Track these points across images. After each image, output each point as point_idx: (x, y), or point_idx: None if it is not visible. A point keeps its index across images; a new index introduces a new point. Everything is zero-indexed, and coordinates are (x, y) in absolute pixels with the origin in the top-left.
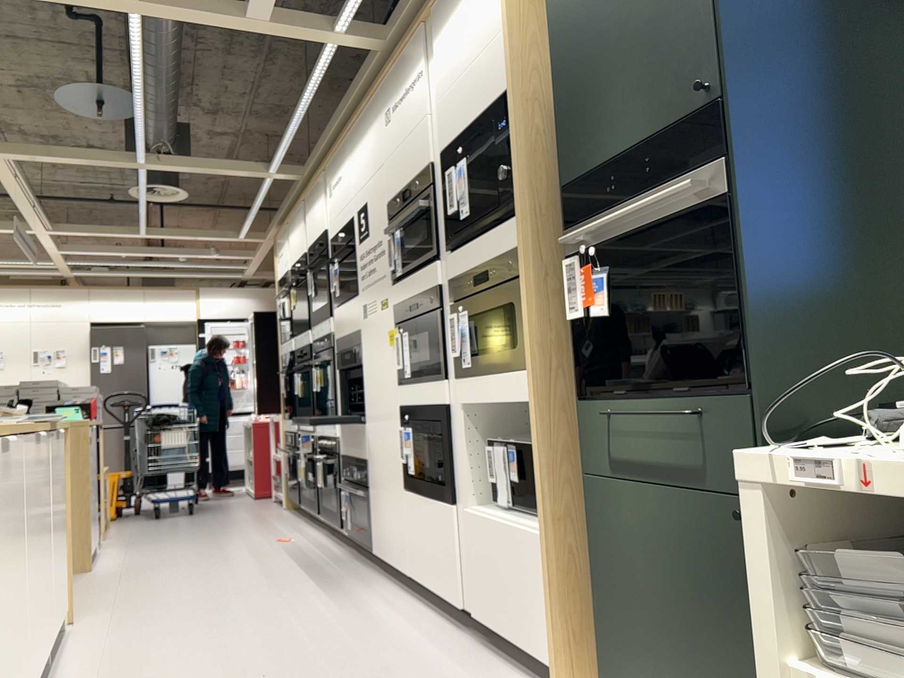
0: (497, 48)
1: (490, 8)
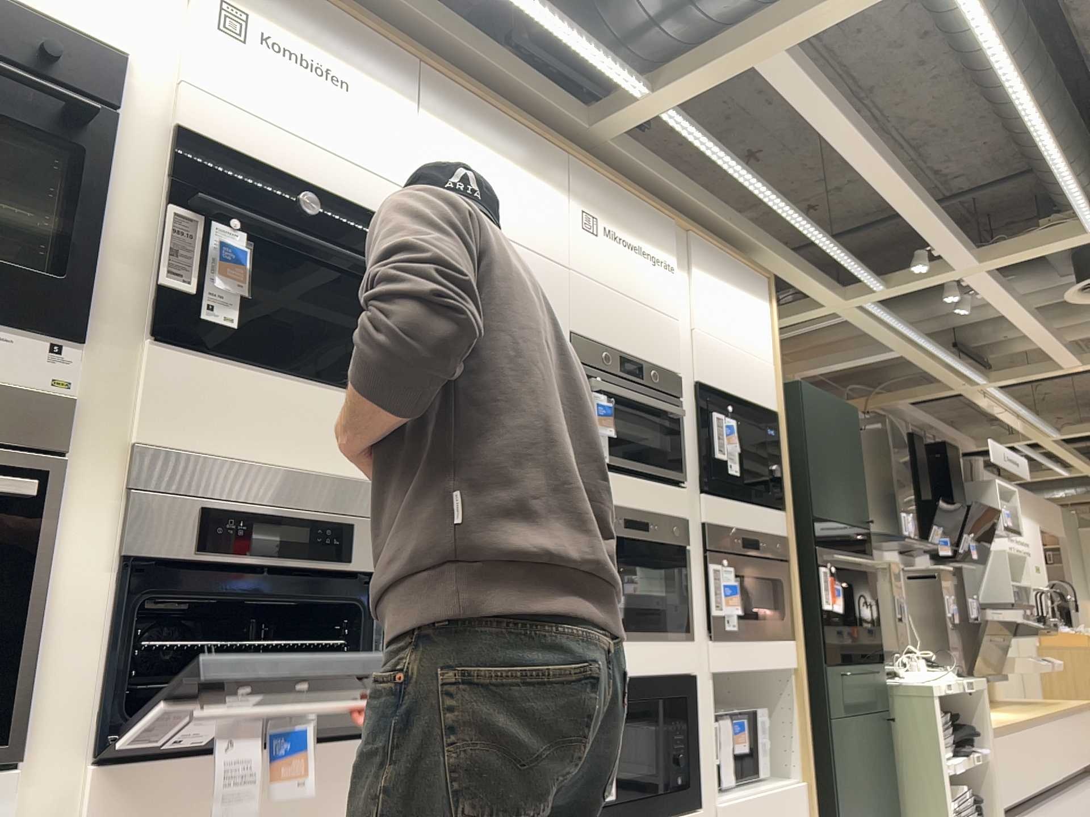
0: (765, 368)
1: (759, 332)
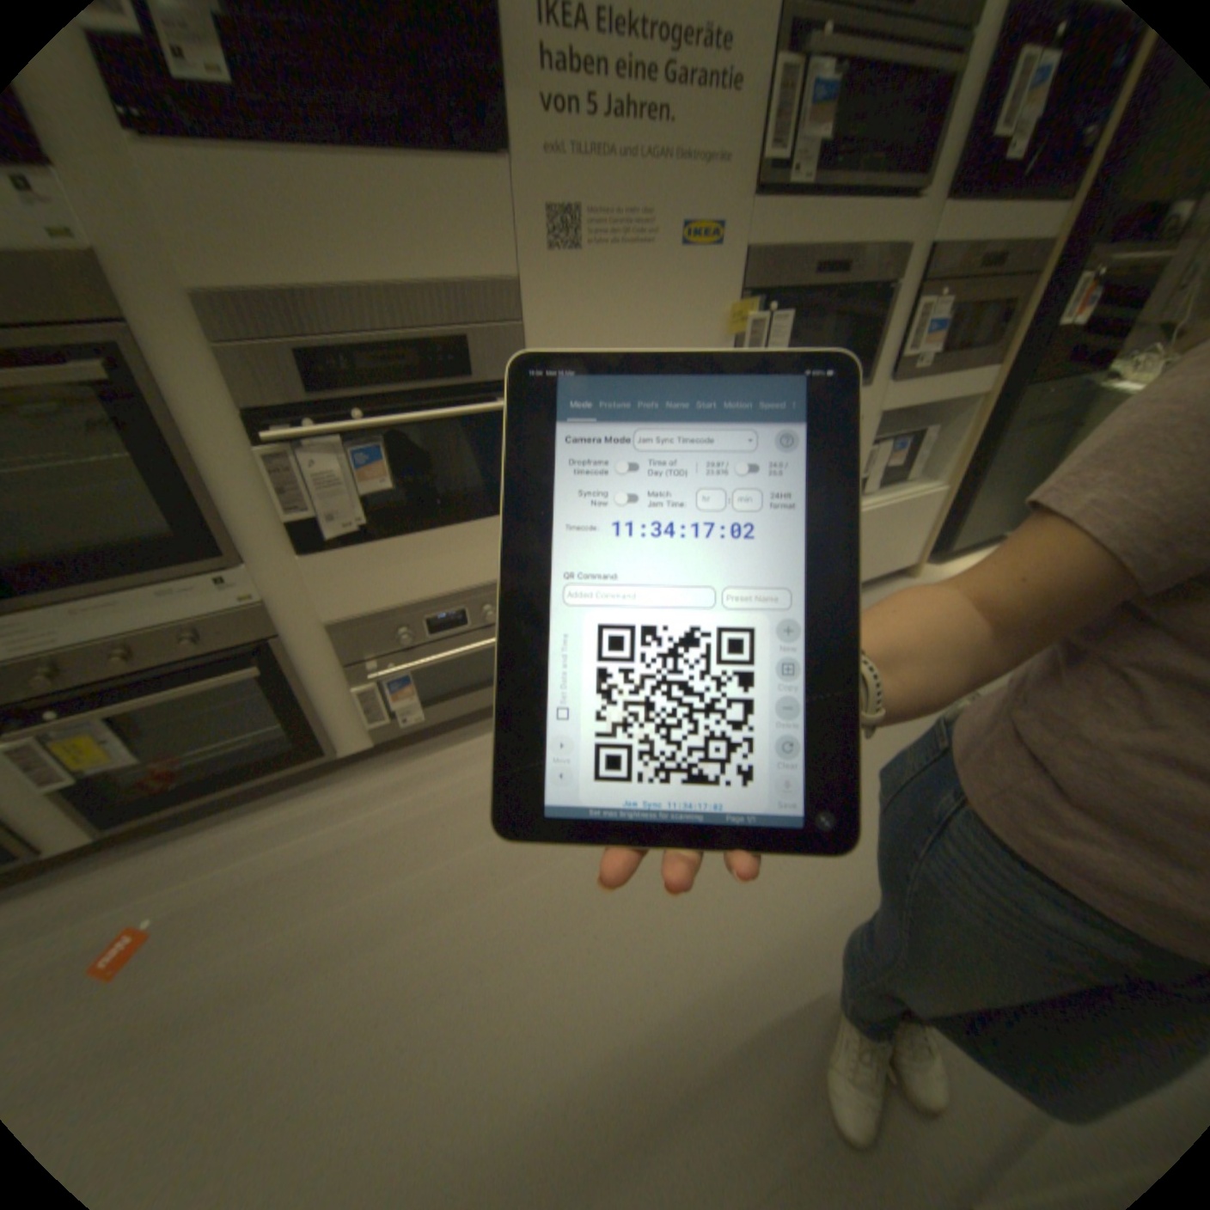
0: None
1: None
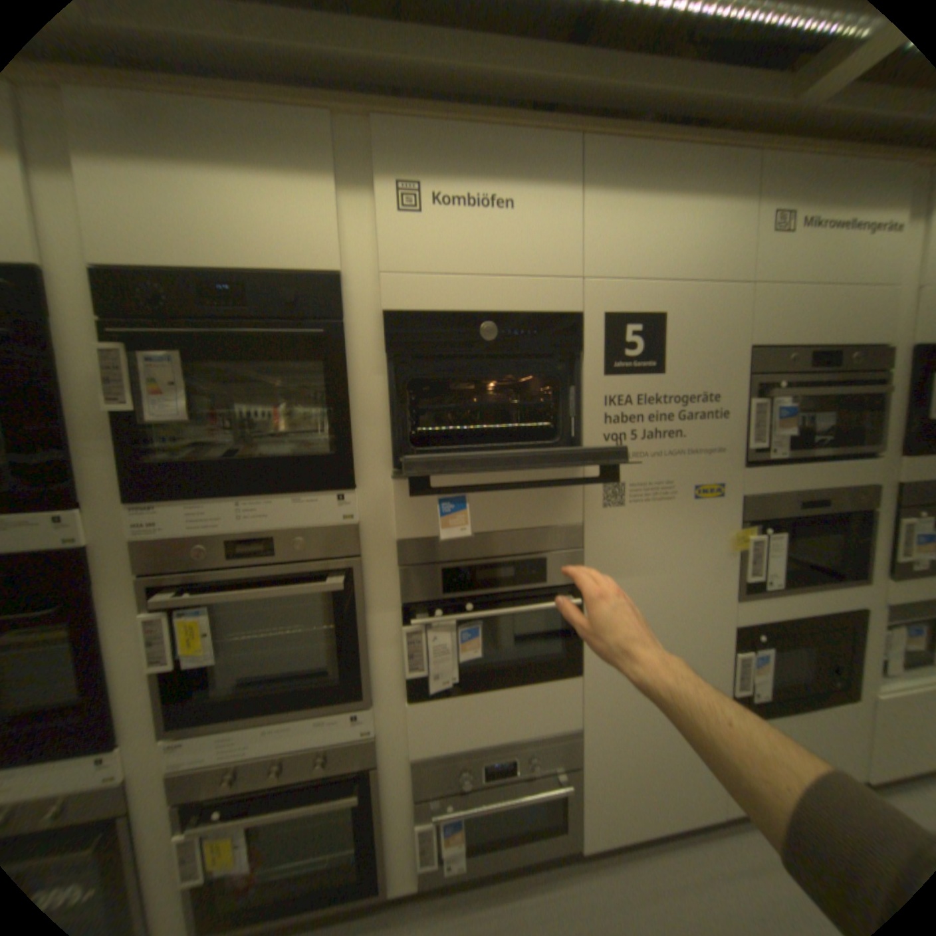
0: None
1: None
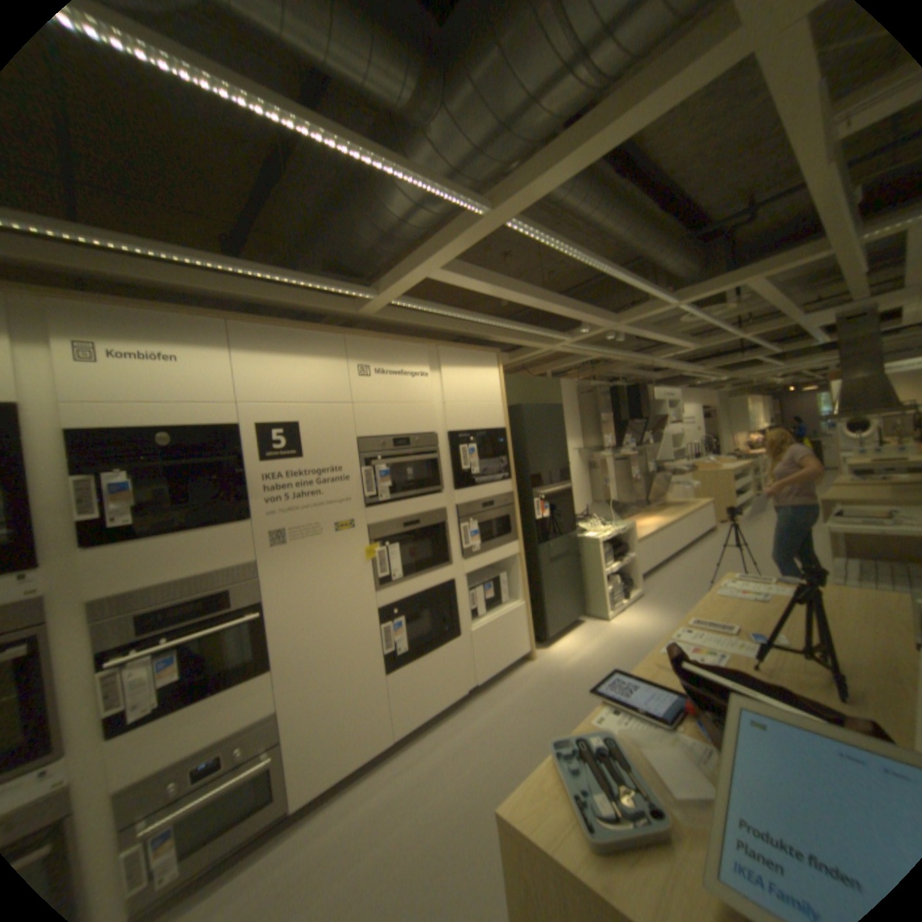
0: (495, 407)
1: (491, 388)
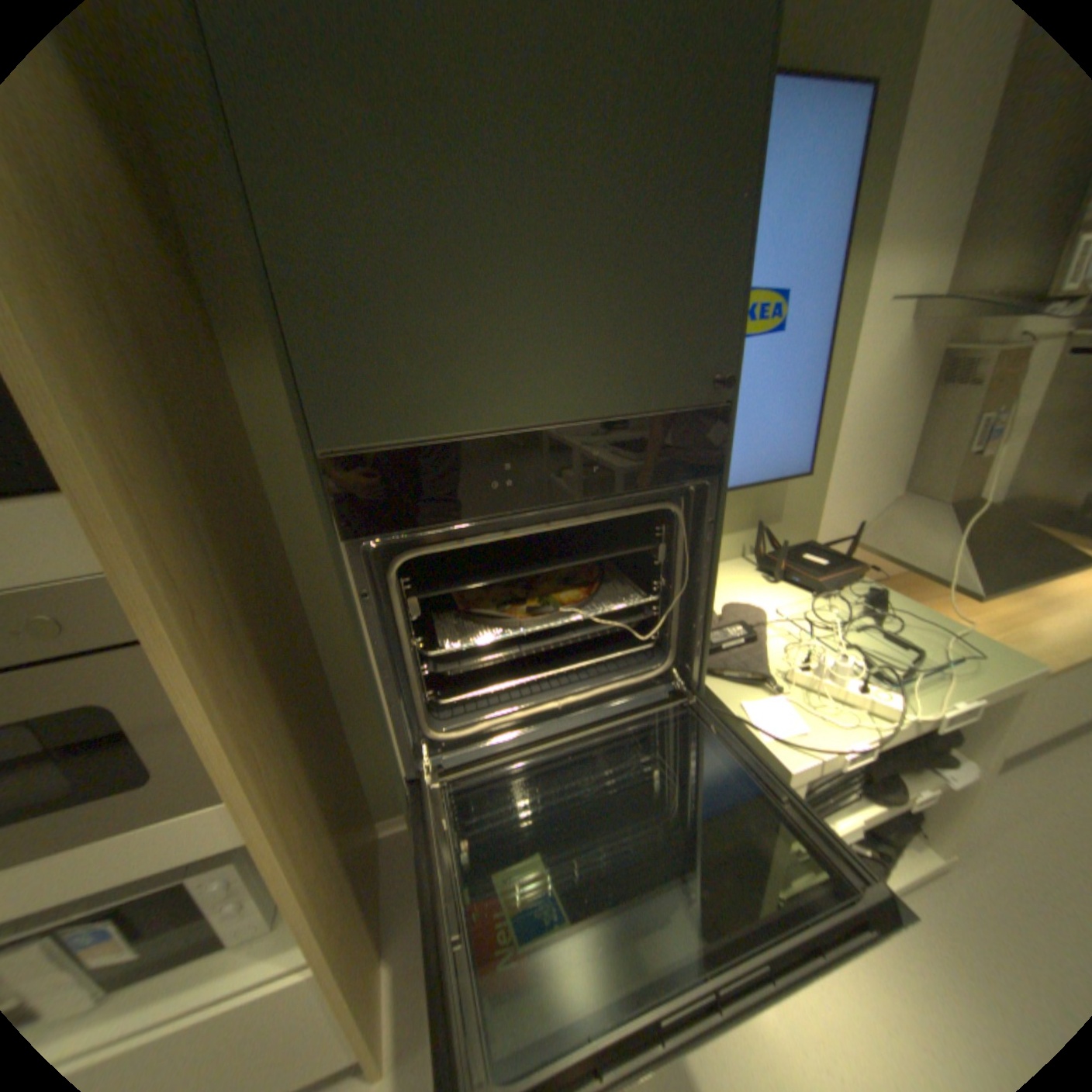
0: None
1: None
